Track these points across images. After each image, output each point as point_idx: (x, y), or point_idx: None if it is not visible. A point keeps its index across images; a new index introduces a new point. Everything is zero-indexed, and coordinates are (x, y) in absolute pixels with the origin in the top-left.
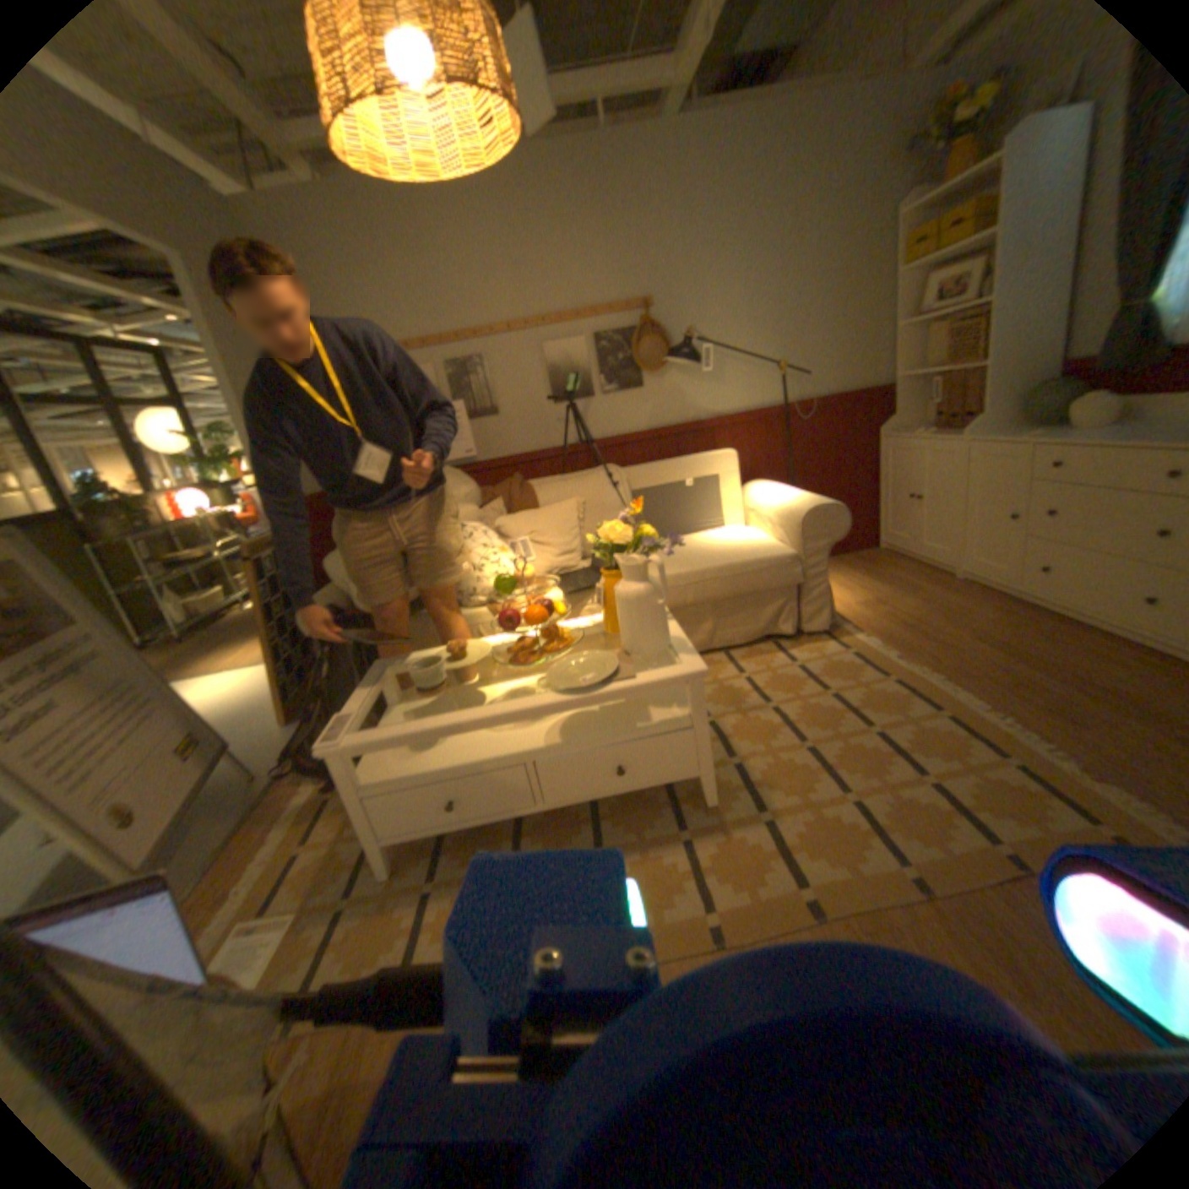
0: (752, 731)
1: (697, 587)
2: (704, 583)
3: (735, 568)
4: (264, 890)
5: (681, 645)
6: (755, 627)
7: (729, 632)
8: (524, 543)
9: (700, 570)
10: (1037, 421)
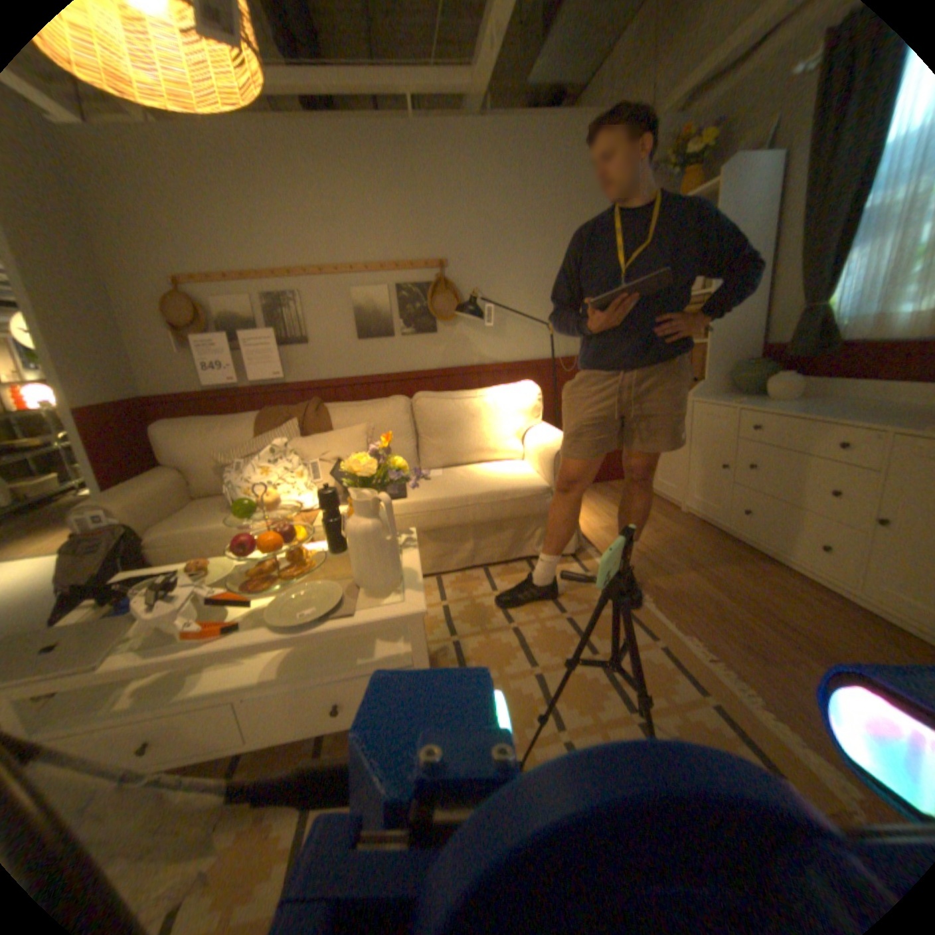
0: (492, 654)
1: (461, 511)
2: (467, 508)
3: (495, 496)
4: None
5: (414, 578)
6: (512, 547)
7: (490, 551)
8: (311, 460)
9: (465, 496)
10: (745, 391)
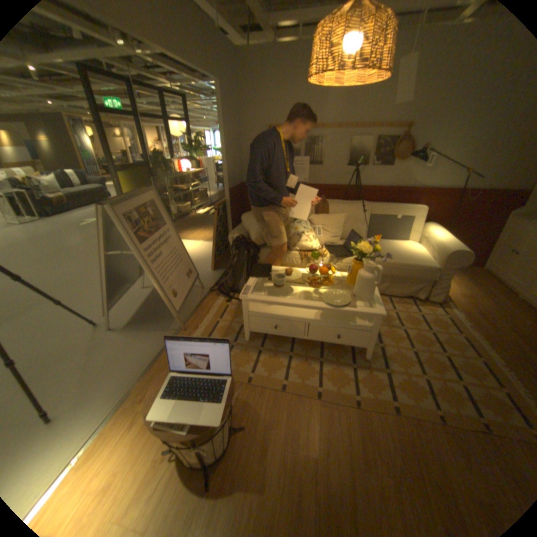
0: (393, 336)
1: (389, 269)
2: (392, 269)
3: (409, 266)
4: (210, 329)
5: (378, 300)
6: (408, 292)
7: (395, 290)
8: (319, 229)
9: (393, 263)
10: None
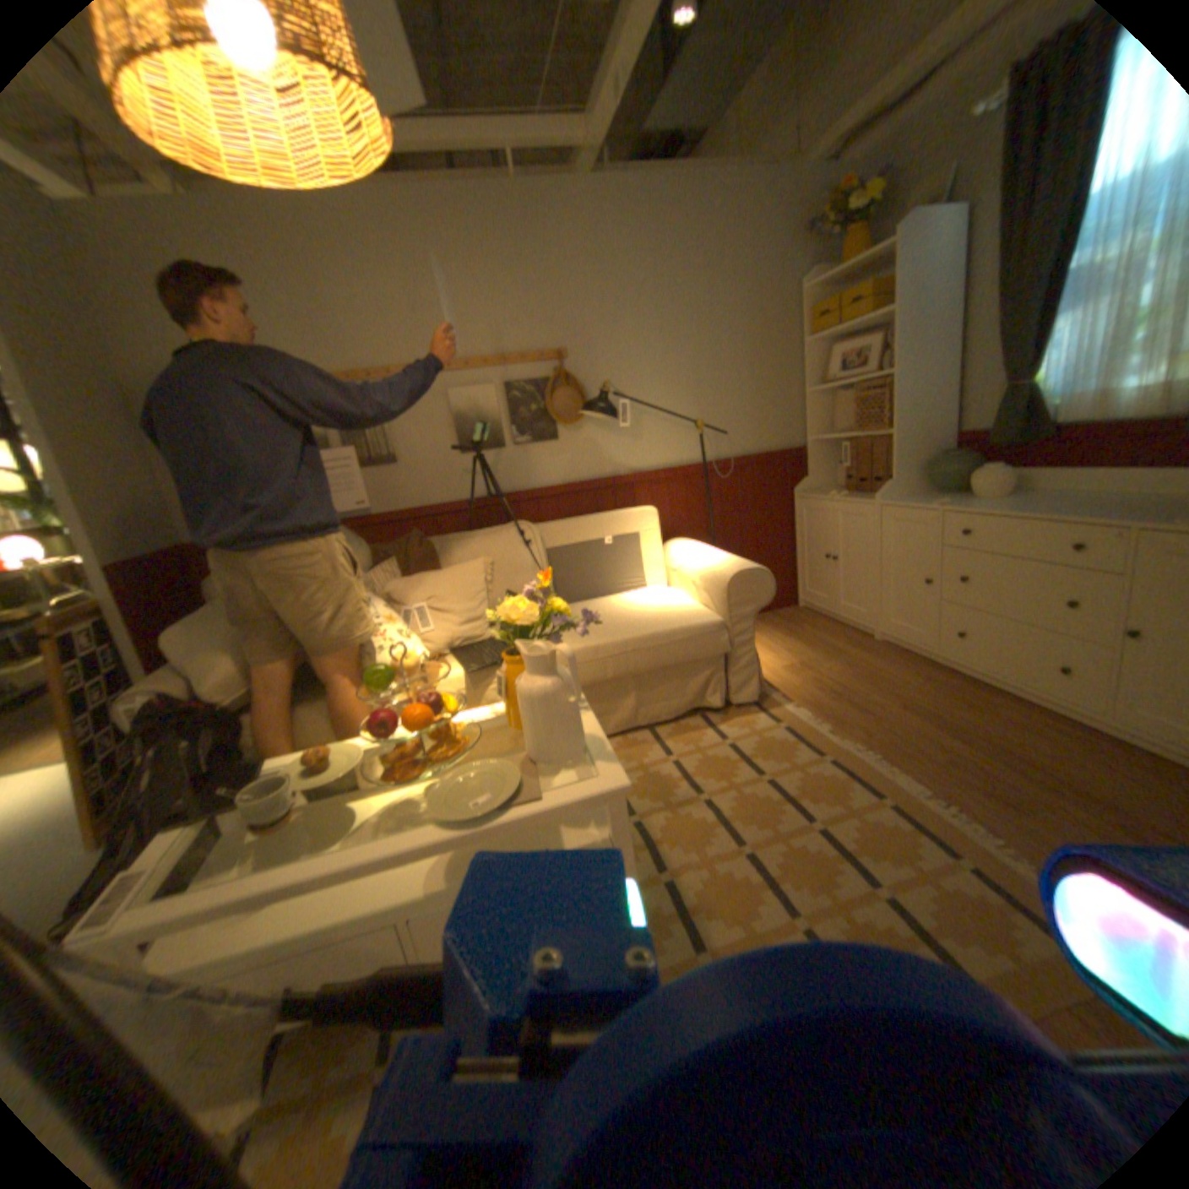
0: (685, 833)
1: (619, 659)
2: (626, 655)
3: (660, 637)
4: None
5: (600, 747)
6: (682, 699)
7: (655, 706)
8: (422, 610)
9: (622, 640)
10: (941, 489)
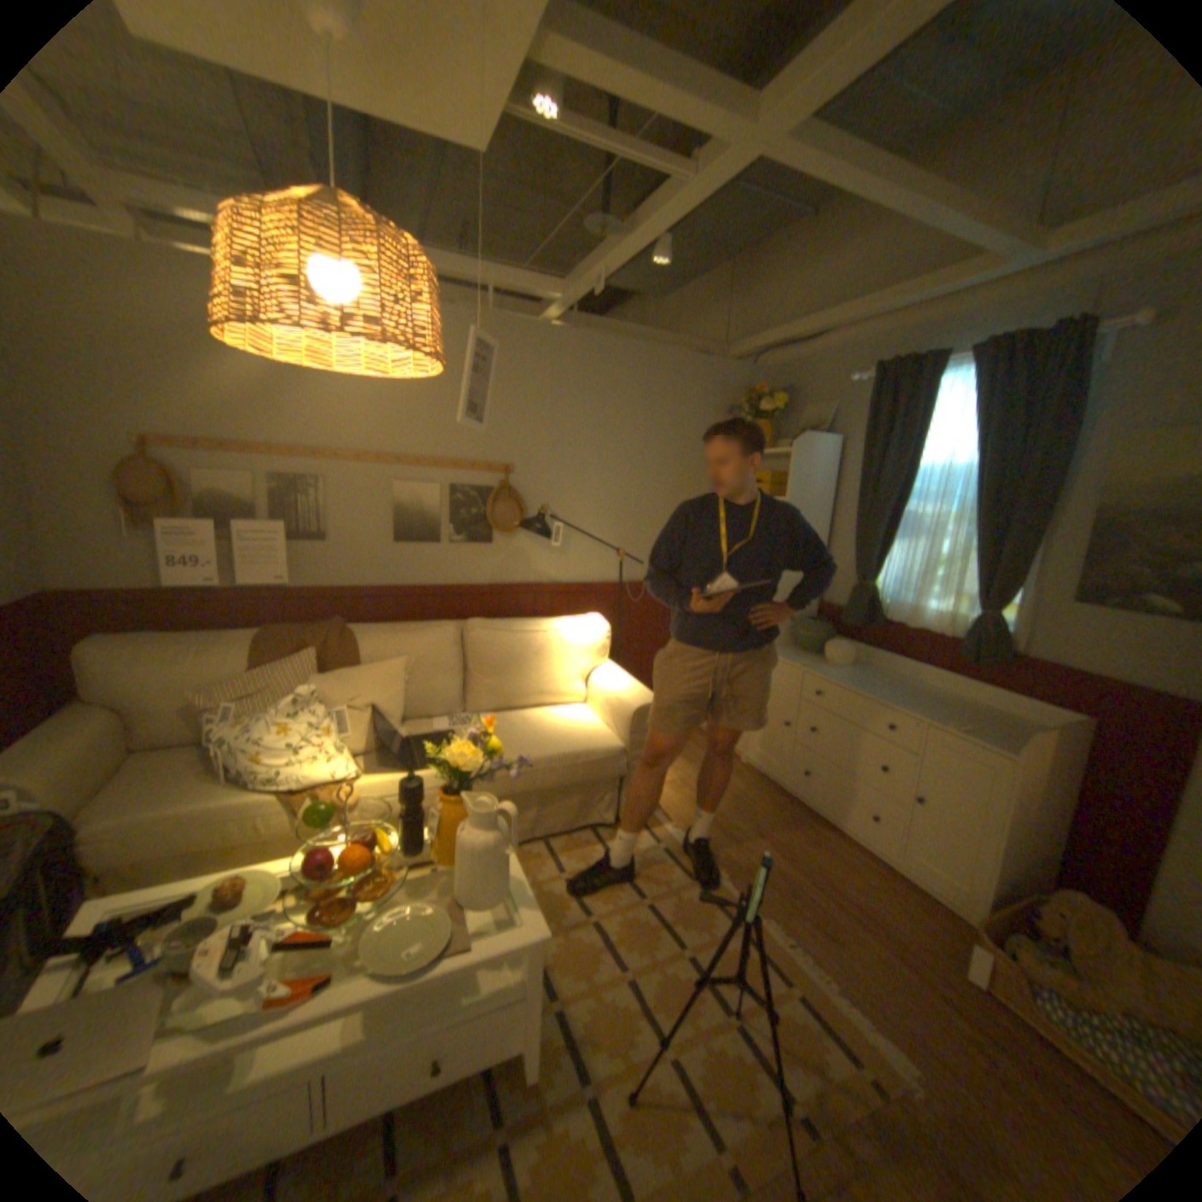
0: (576, 961)
1: (529, 779)
2: (536, 776)
3: (568, 761)
4: None
5: (524, 894)
6: (578, 816)
7: (553, 822)
8: (337, 710)
9: (535, 761)
10: (803, 648)
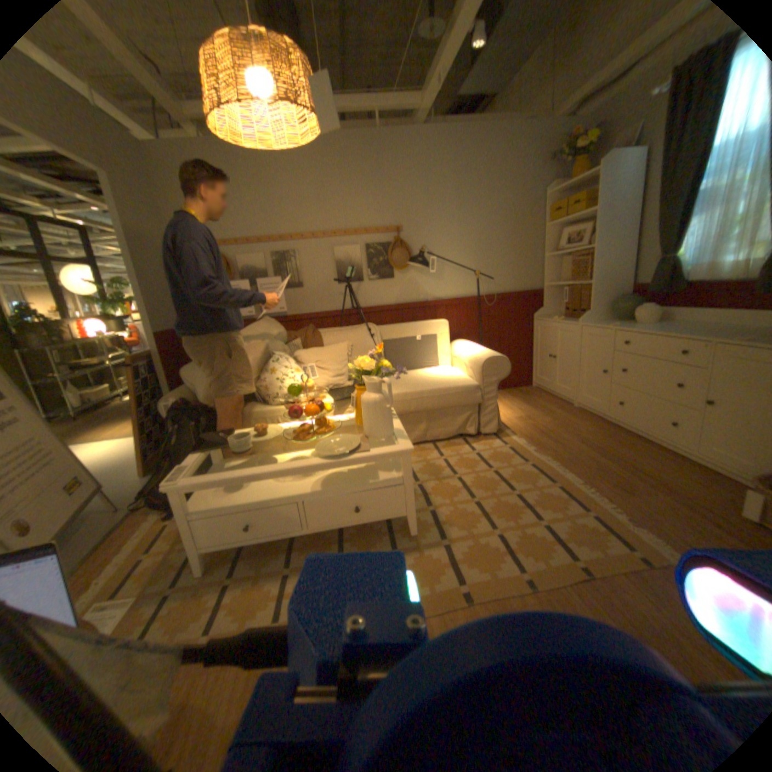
0: (444, 491)
1: (417, 401)
2: (421, 399)
3: (441, 391)
4: (117, 581)
5: (400, 433)
6: (452, 428)
7: (436, 430)
8: (312, 367)
9: (420, 391)
10: (619, 317)
